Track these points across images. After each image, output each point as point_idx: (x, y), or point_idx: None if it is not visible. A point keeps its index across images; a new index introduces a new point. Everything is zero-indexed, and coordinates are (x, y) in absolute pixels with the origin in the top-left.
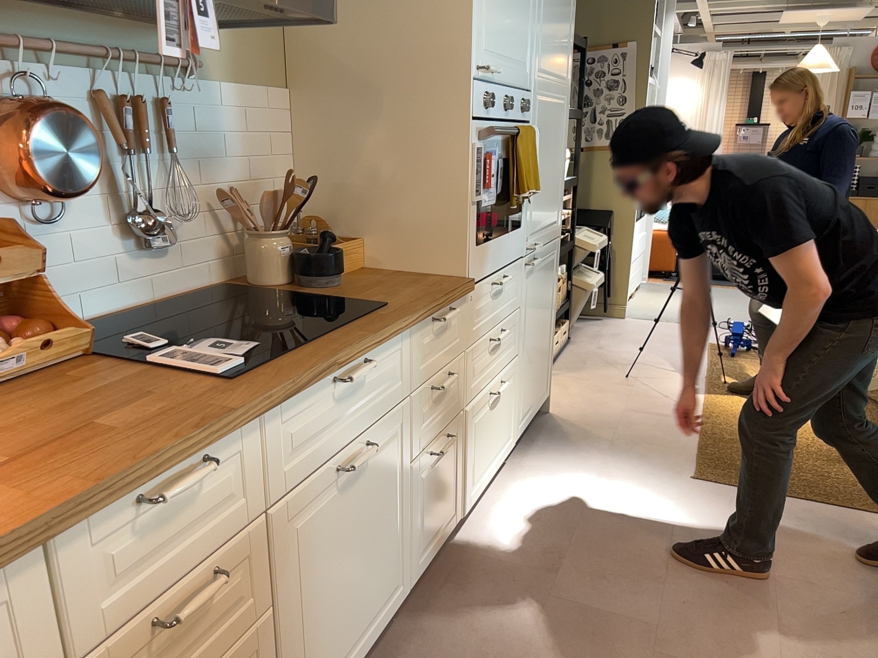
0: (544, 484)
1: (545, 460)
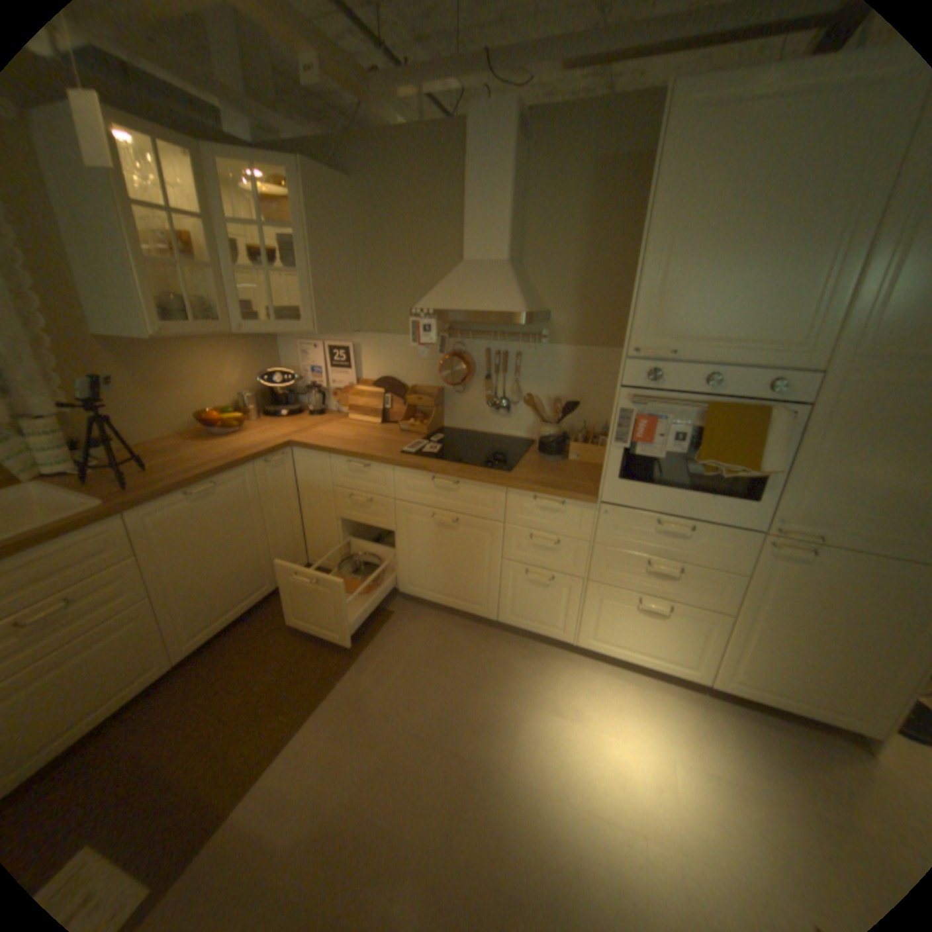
0: (687, 727)
1: (737, 735)
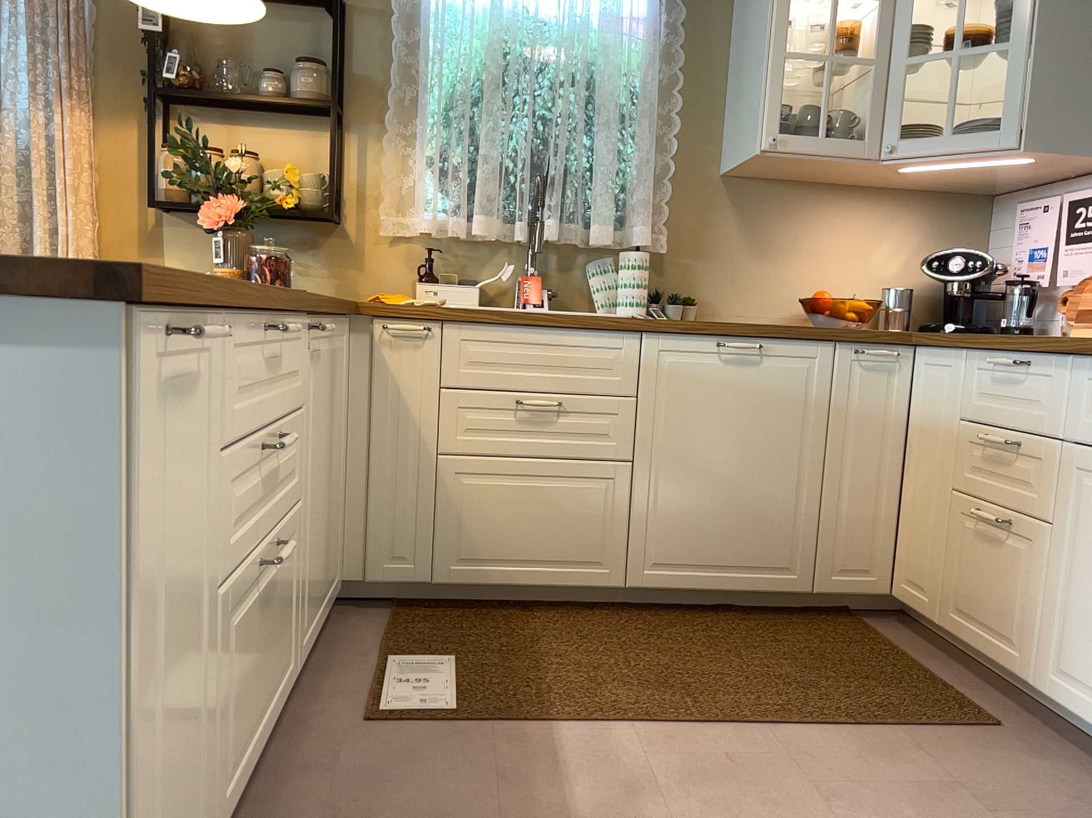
0: None
1: None
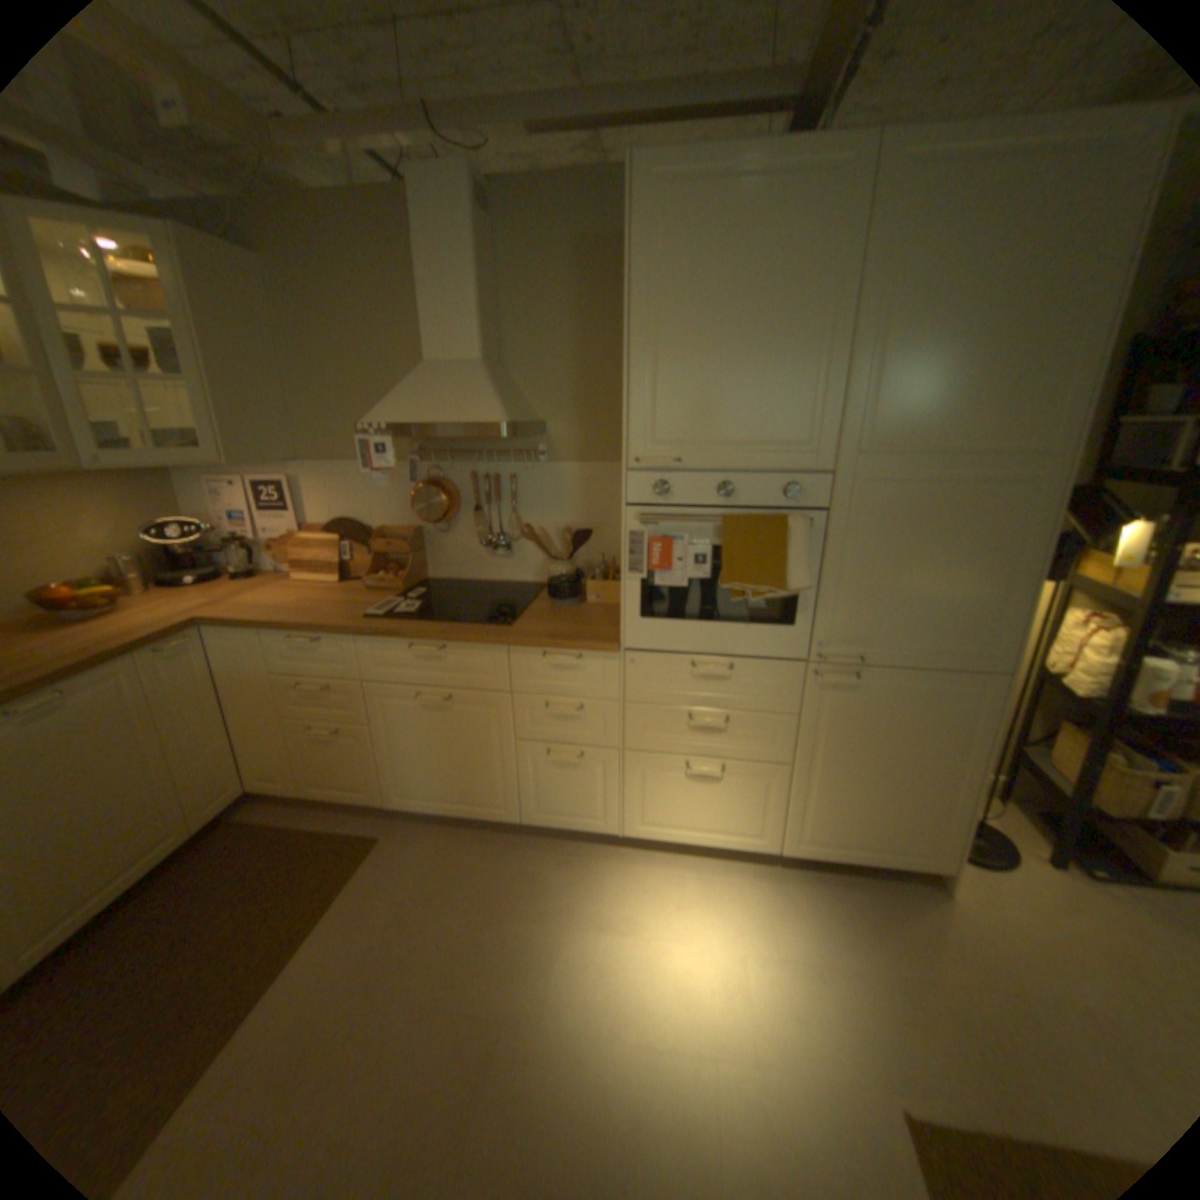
0: (757, 911)
1: (812, 907)
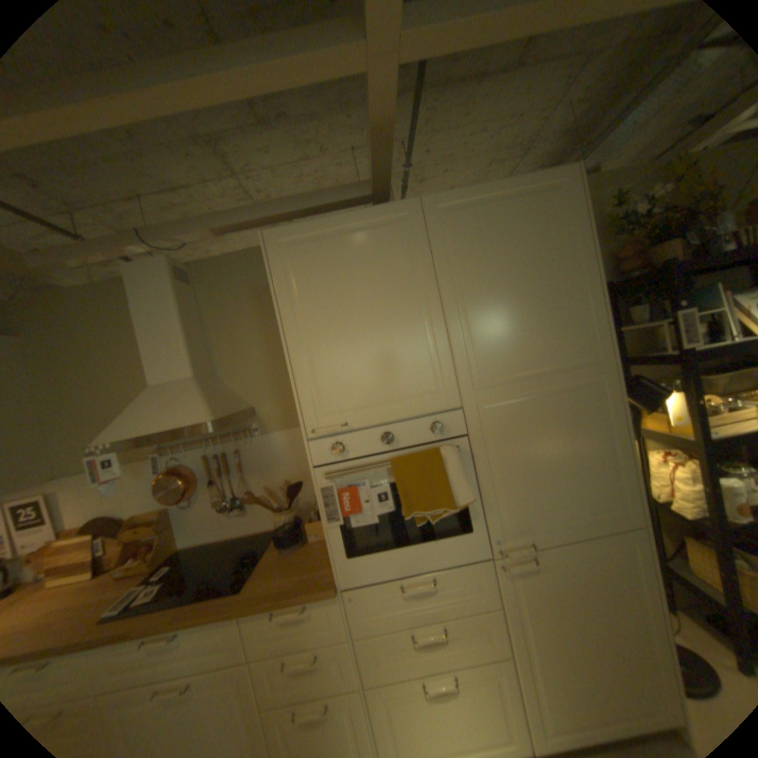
0: None
1: None
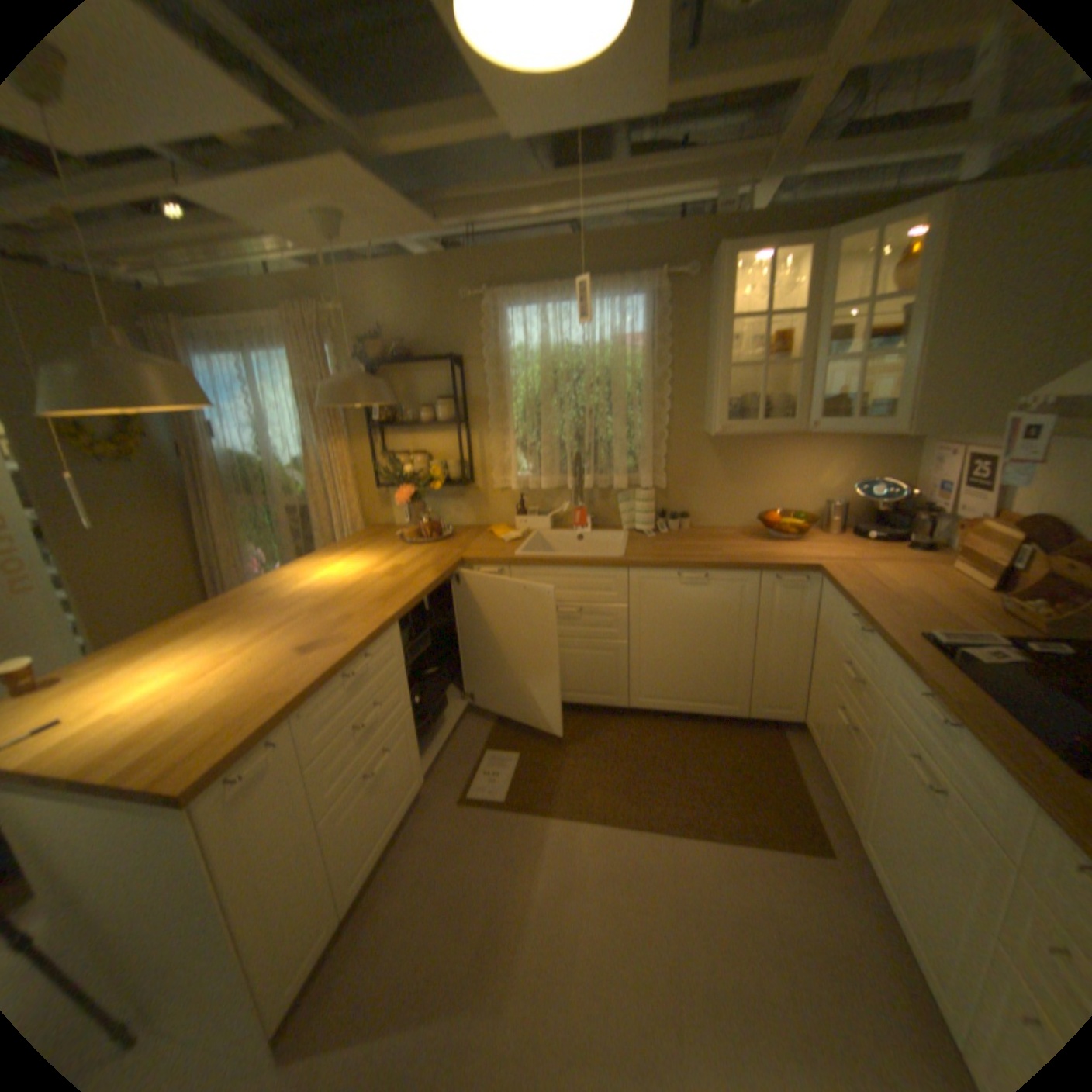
0: None
1: None
